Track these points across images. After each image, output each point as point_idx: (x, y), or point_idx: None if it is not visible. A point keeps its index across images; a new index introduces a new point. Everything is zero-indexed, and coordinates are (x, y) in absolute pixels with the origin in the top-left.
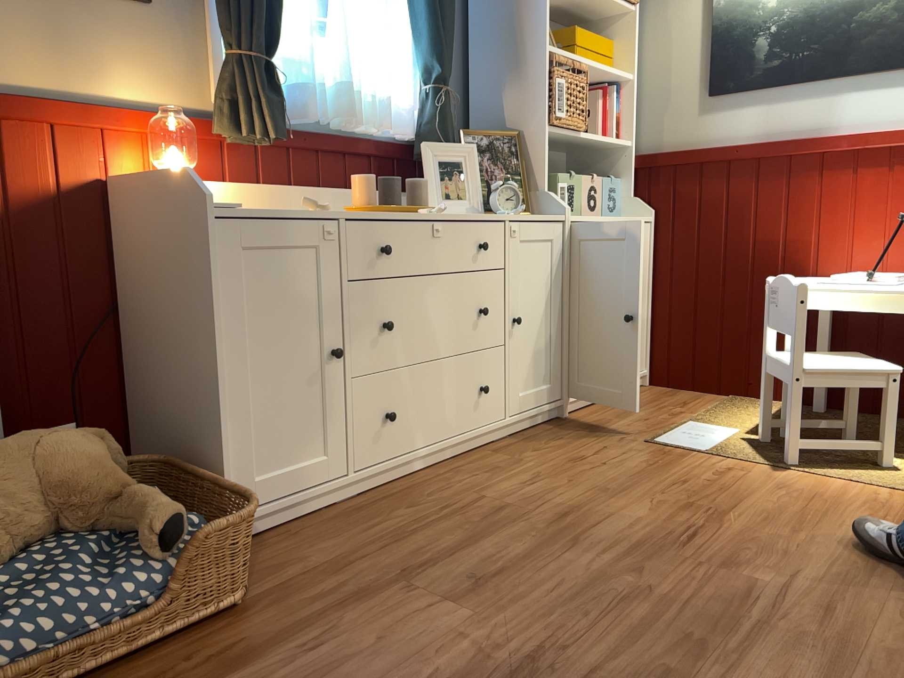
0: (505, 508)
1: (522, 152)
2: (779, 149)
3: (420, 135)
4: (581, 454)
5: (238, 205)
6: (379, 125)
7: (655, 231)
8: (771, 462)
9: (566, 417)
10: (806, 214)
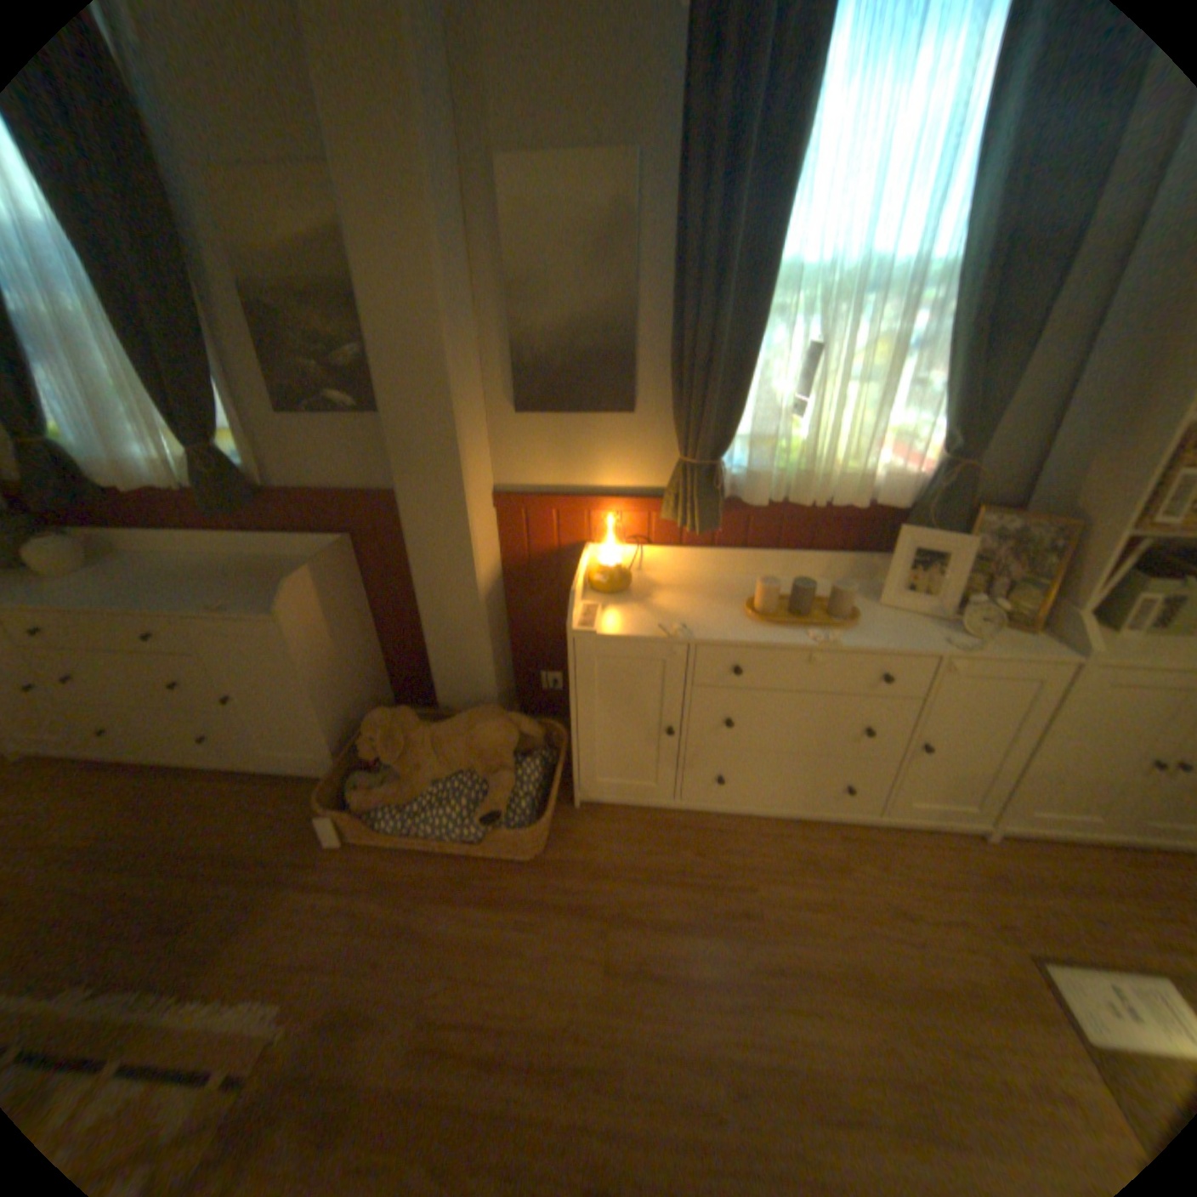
0: (754, 919)
1: (1082, 546)
2: None
3: (920, 504)
4: (923, 912)
5: (596, 629)
6: (853, 501)
7: None
8: None
9: (995, 844)
10: None
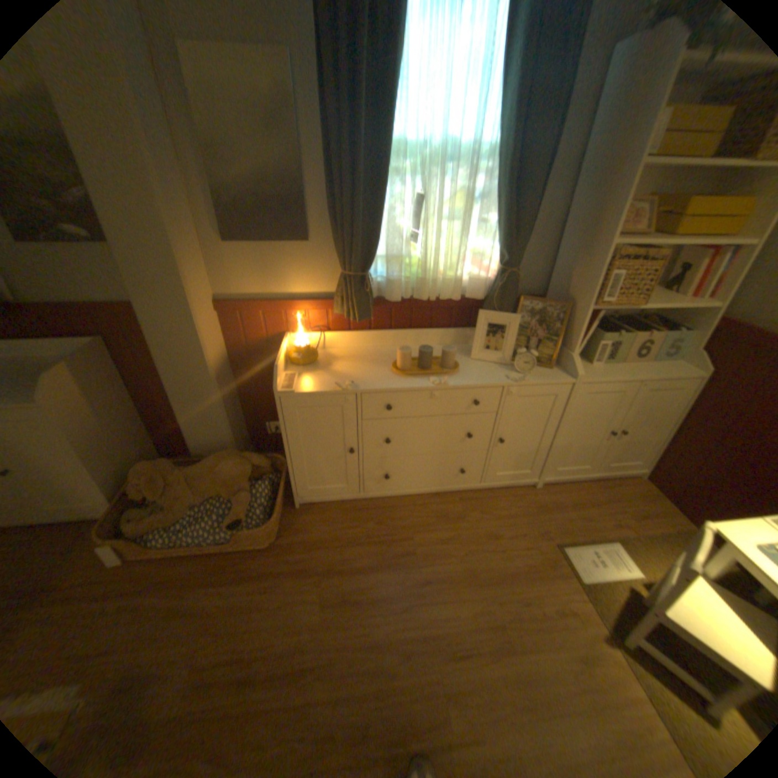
0: (410, 555)
1: (571, 316)
2: None
3: (488, 296)
4: (502, 532)
5: (294, 389)
6: (450, 296)
7: (708, 385)
8: (616, 632)
9: (539, 488)
10: None
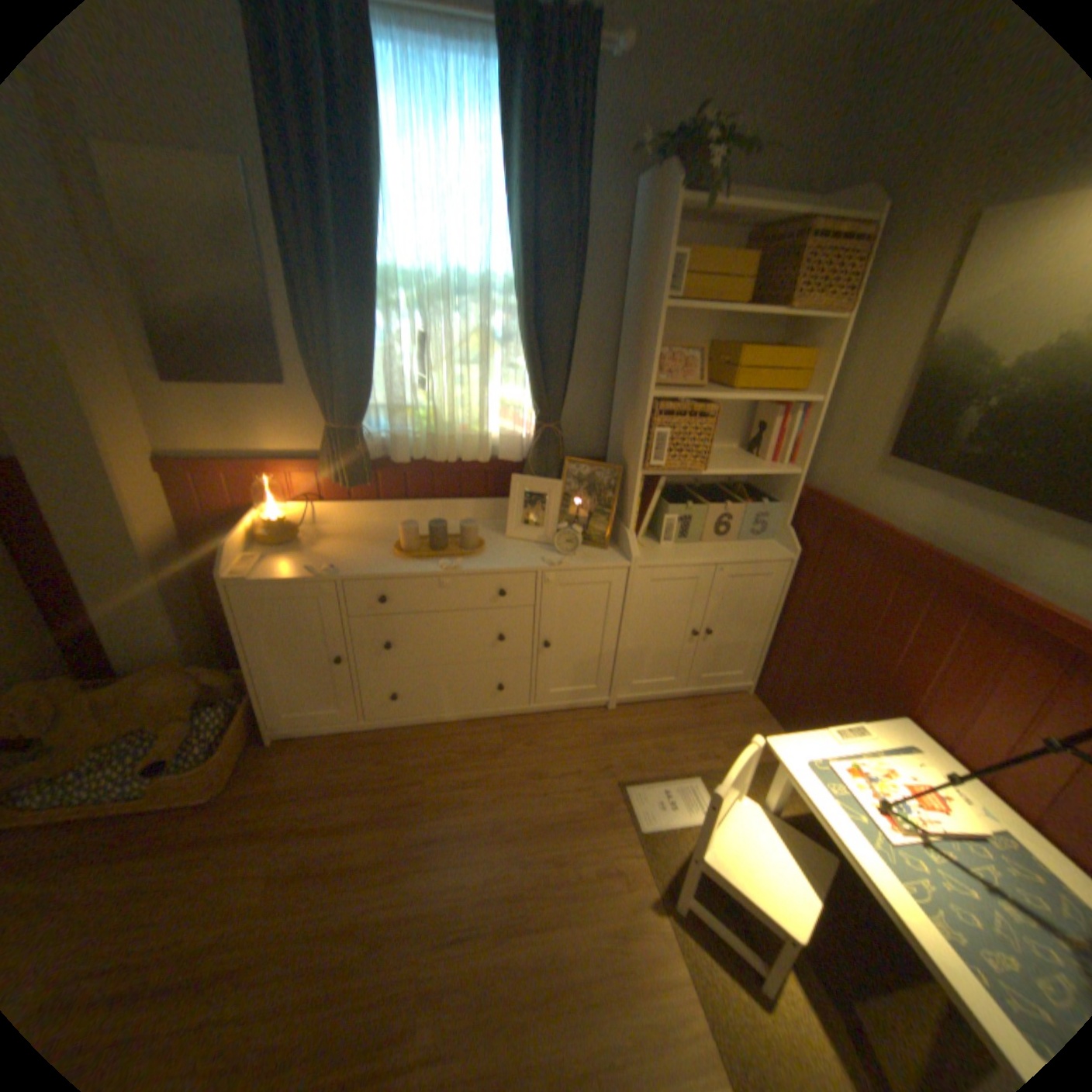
0: (415, 806)
1: (625, 485)
2: (938, 563)
3: (527, 459)
4: (550, 770)
5: (246, 577)
6: (476, 458)
7: (798, 570)
8: (669, 896)
9: (612, 711)
10: (939, 654)
